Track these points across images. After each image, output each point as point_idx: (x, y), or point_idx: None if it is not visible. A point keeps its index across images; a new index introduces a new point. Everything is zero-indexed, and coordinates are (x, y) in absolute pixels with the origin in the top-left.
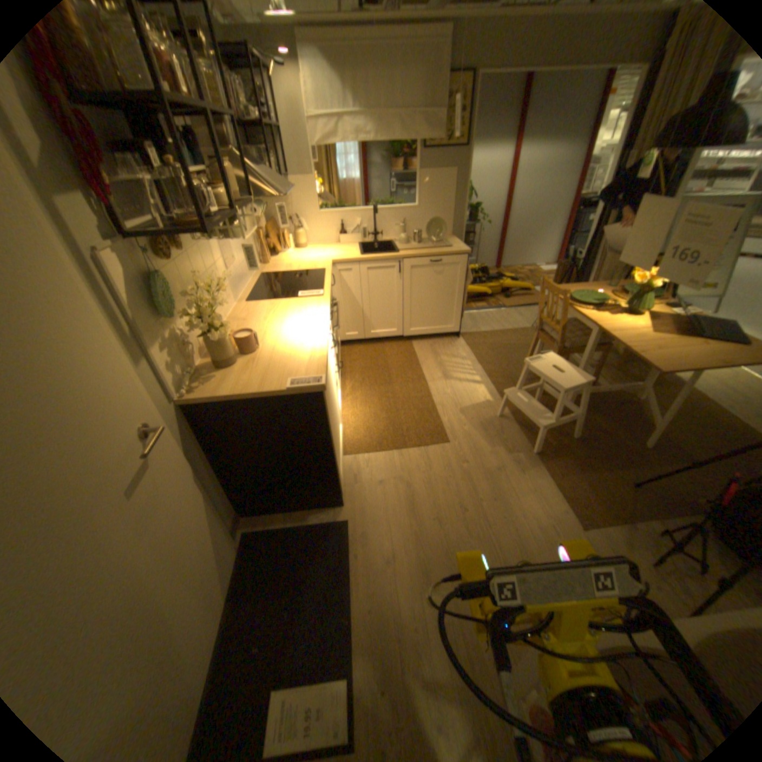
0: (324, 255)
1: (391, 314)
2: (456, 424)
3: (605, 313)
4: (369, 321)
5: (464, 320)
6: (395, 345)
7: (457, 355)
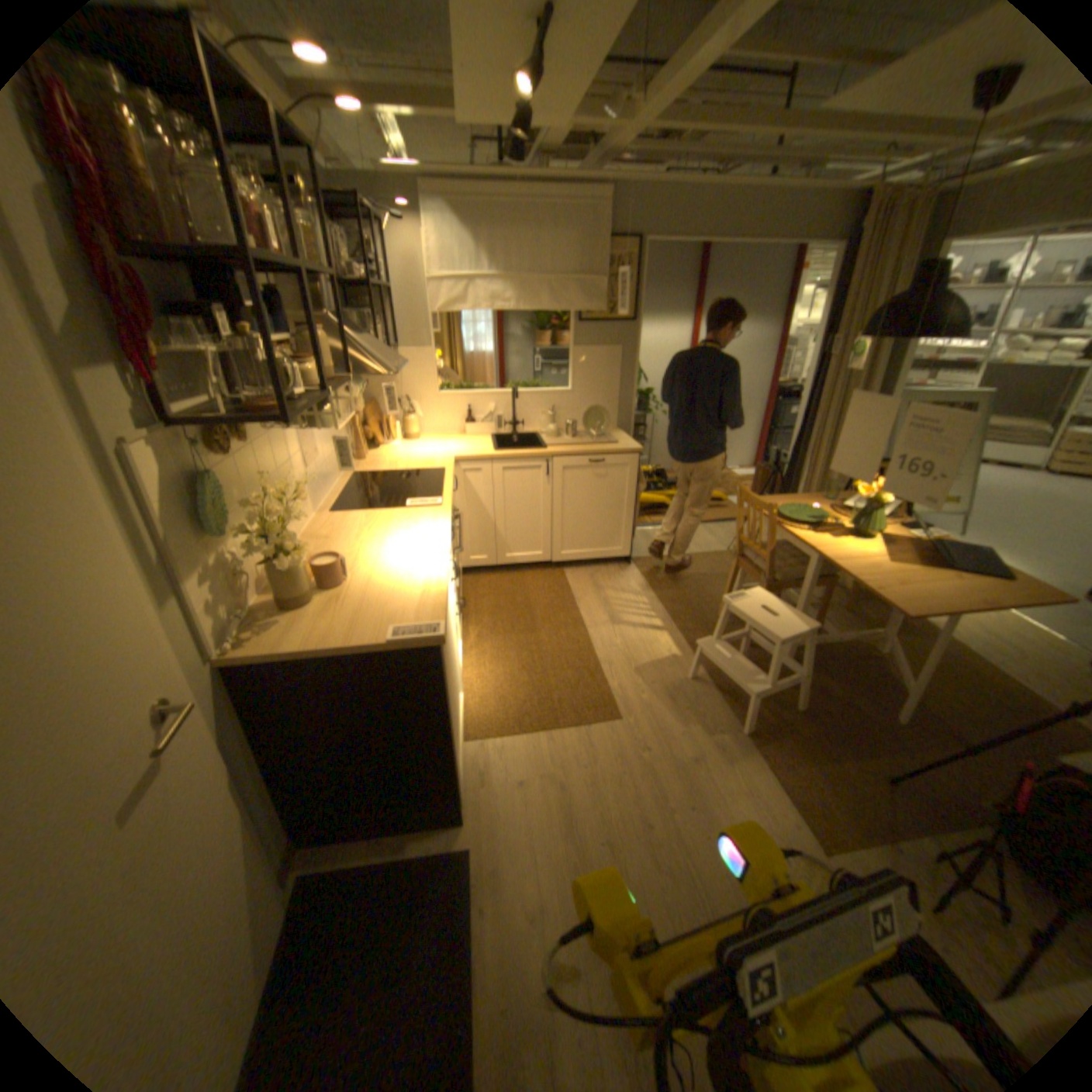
0: (444, 450)
1: (534, 532)
2: (630, 691)
3: (825, 536)
4: (504, 540)
5: (635, 540)
6: (540, 575)
7: (628, 589)
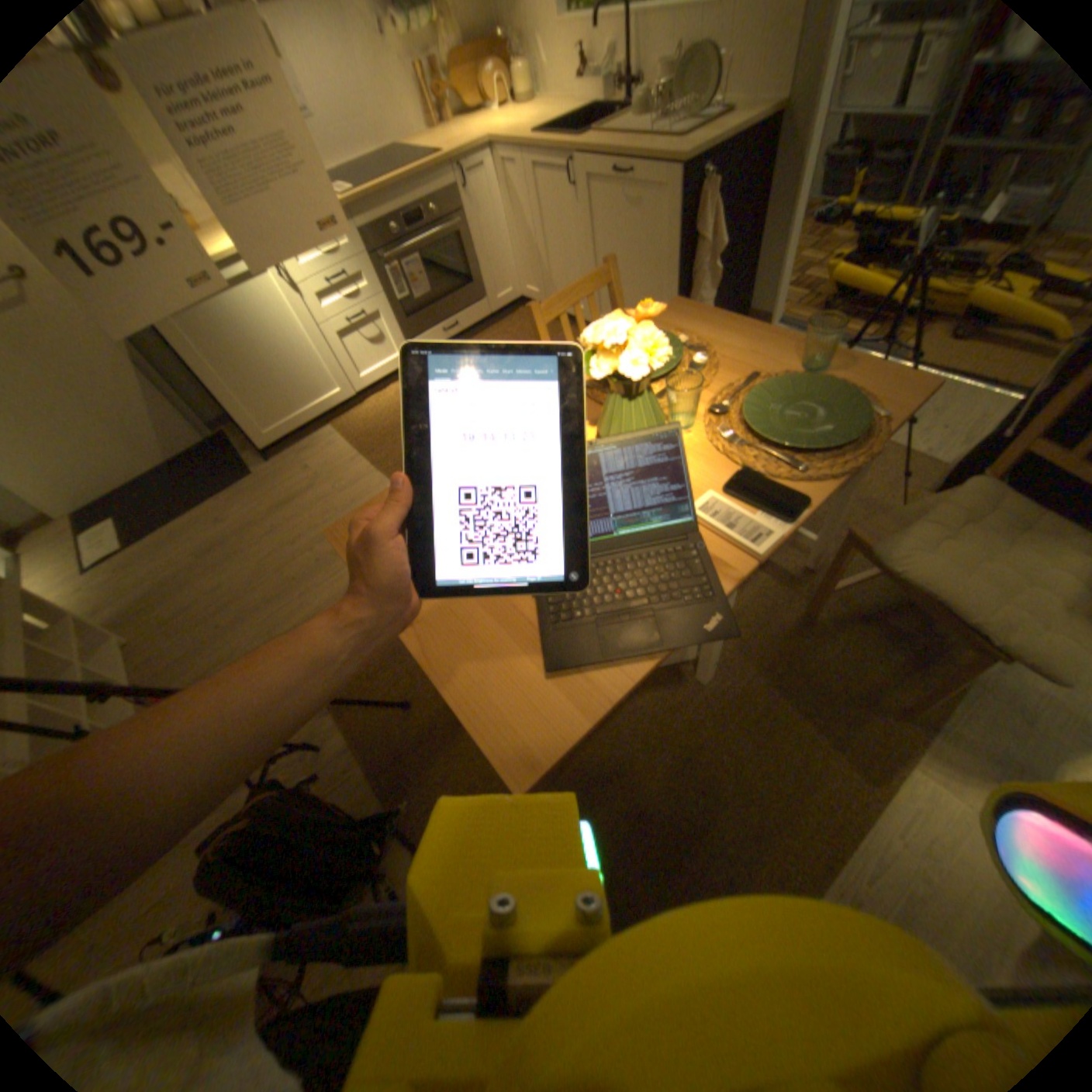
0: (507, 119)
1: (575, 271)
2: None
3: None
4: (550, 272)
5: None
6: None
7: None
